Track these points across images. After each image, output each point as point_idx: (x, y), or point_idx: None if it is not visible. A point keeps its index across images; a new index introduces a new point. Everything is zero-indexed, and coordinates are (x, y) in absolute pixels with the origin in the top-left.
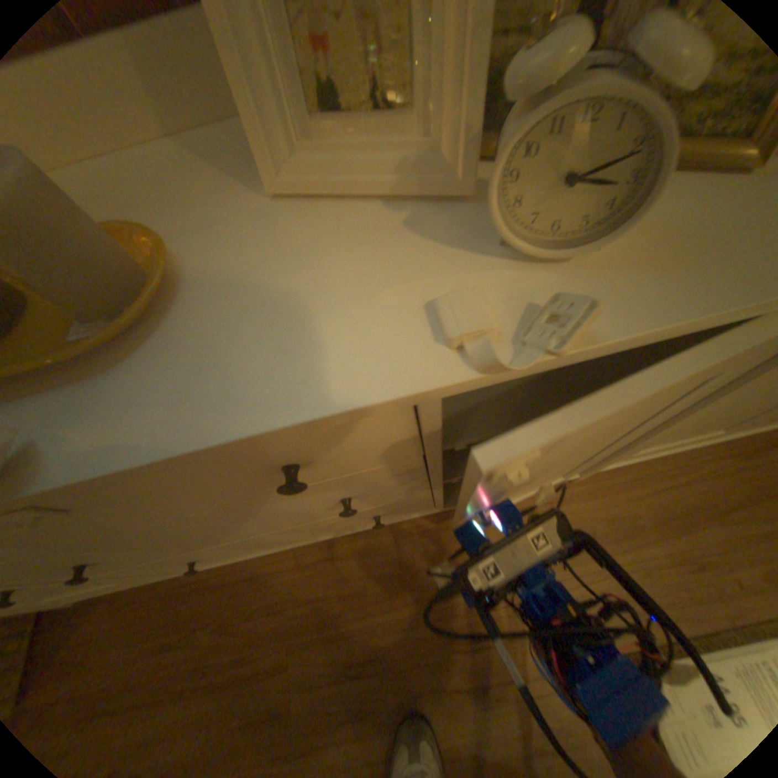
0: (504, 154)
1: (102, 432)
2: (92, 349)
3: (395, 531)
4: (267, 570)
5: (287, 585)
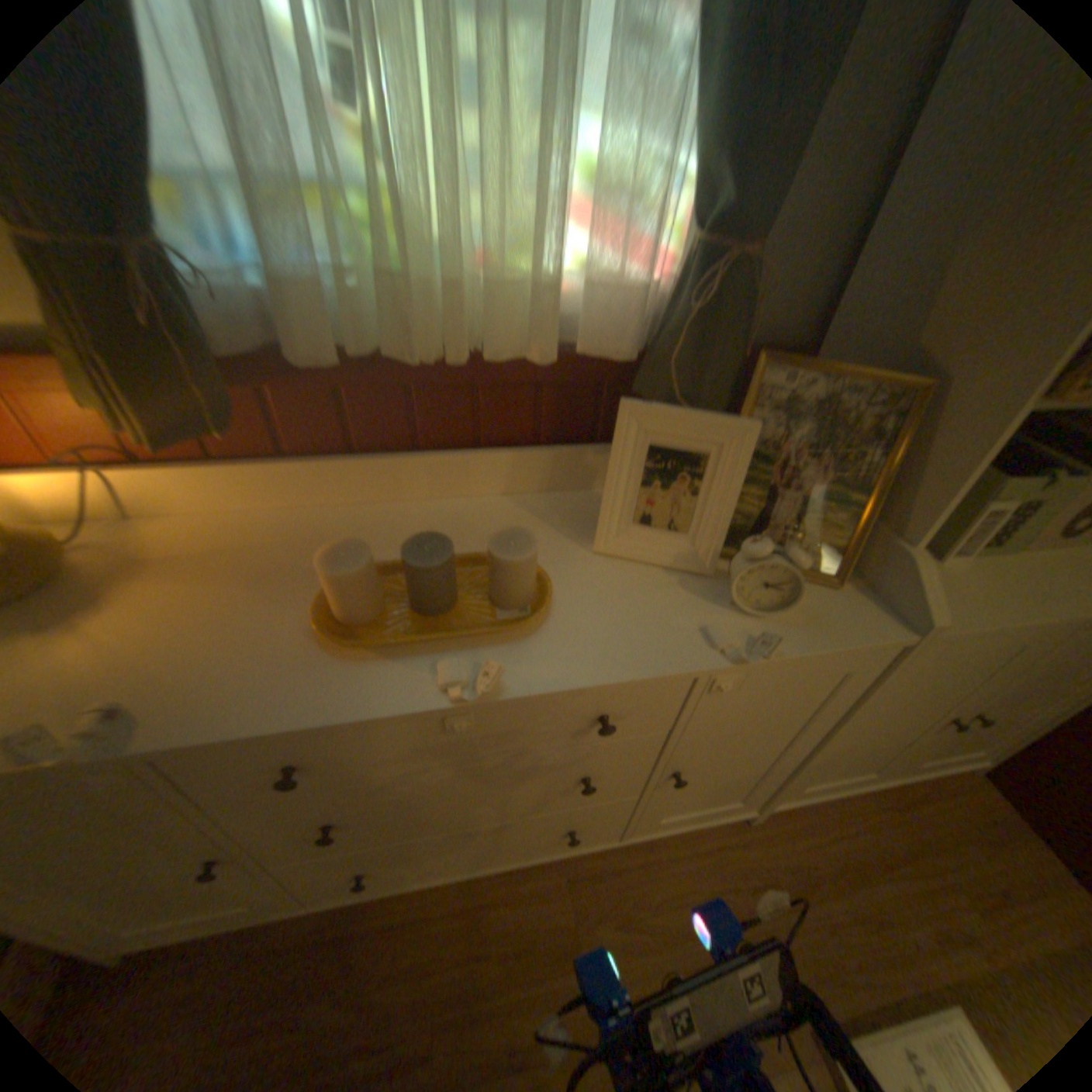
0: (732, 566)
1: (537, 672)
2: (512, 626)
3: (569, 873)
4: (412, 917)
5: (438, 939)
